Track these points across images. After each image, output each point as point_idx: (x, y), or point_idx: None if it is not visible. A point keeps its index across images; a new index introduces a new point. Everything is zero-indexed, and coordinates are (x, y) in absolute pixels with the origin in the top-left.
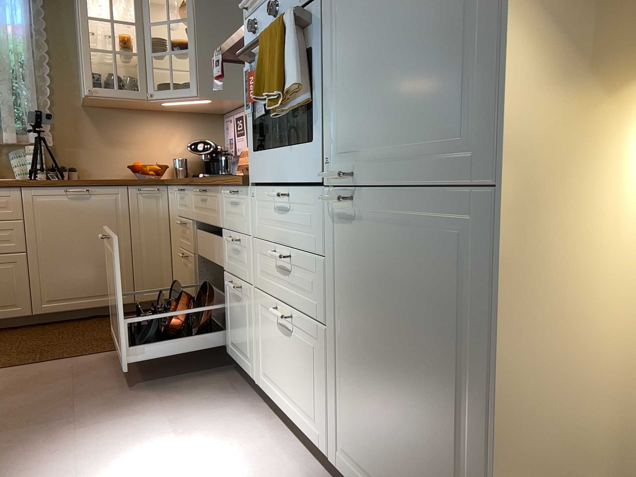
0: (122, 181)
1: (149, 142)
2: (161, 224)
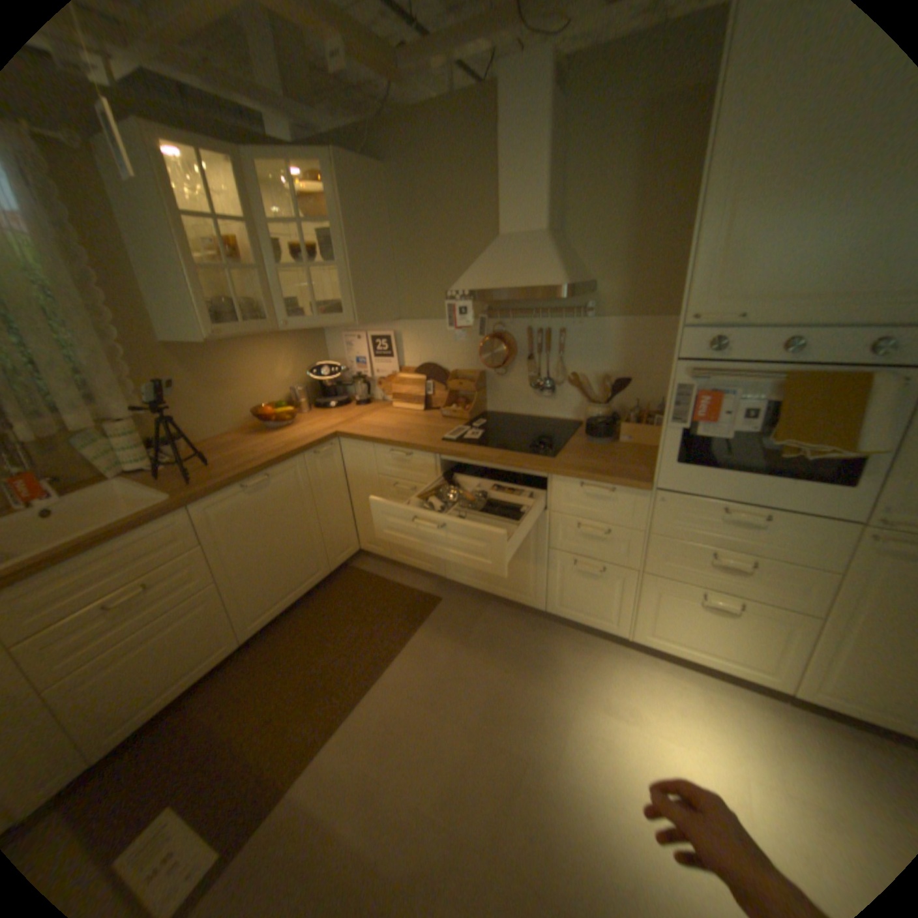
0: (299, 451)
1: (254, 375)
2: (339, 482)
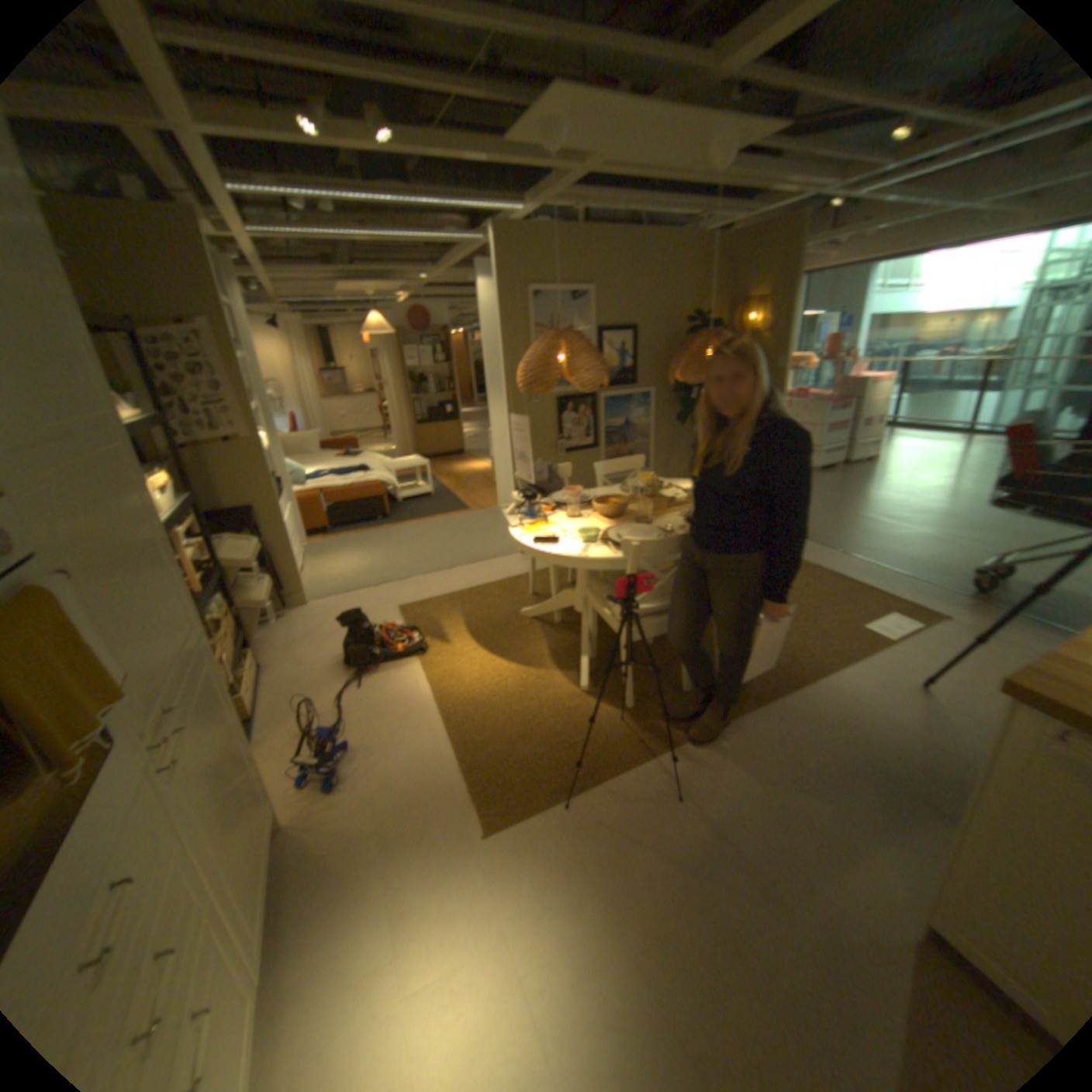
0: None
1: None
2: None
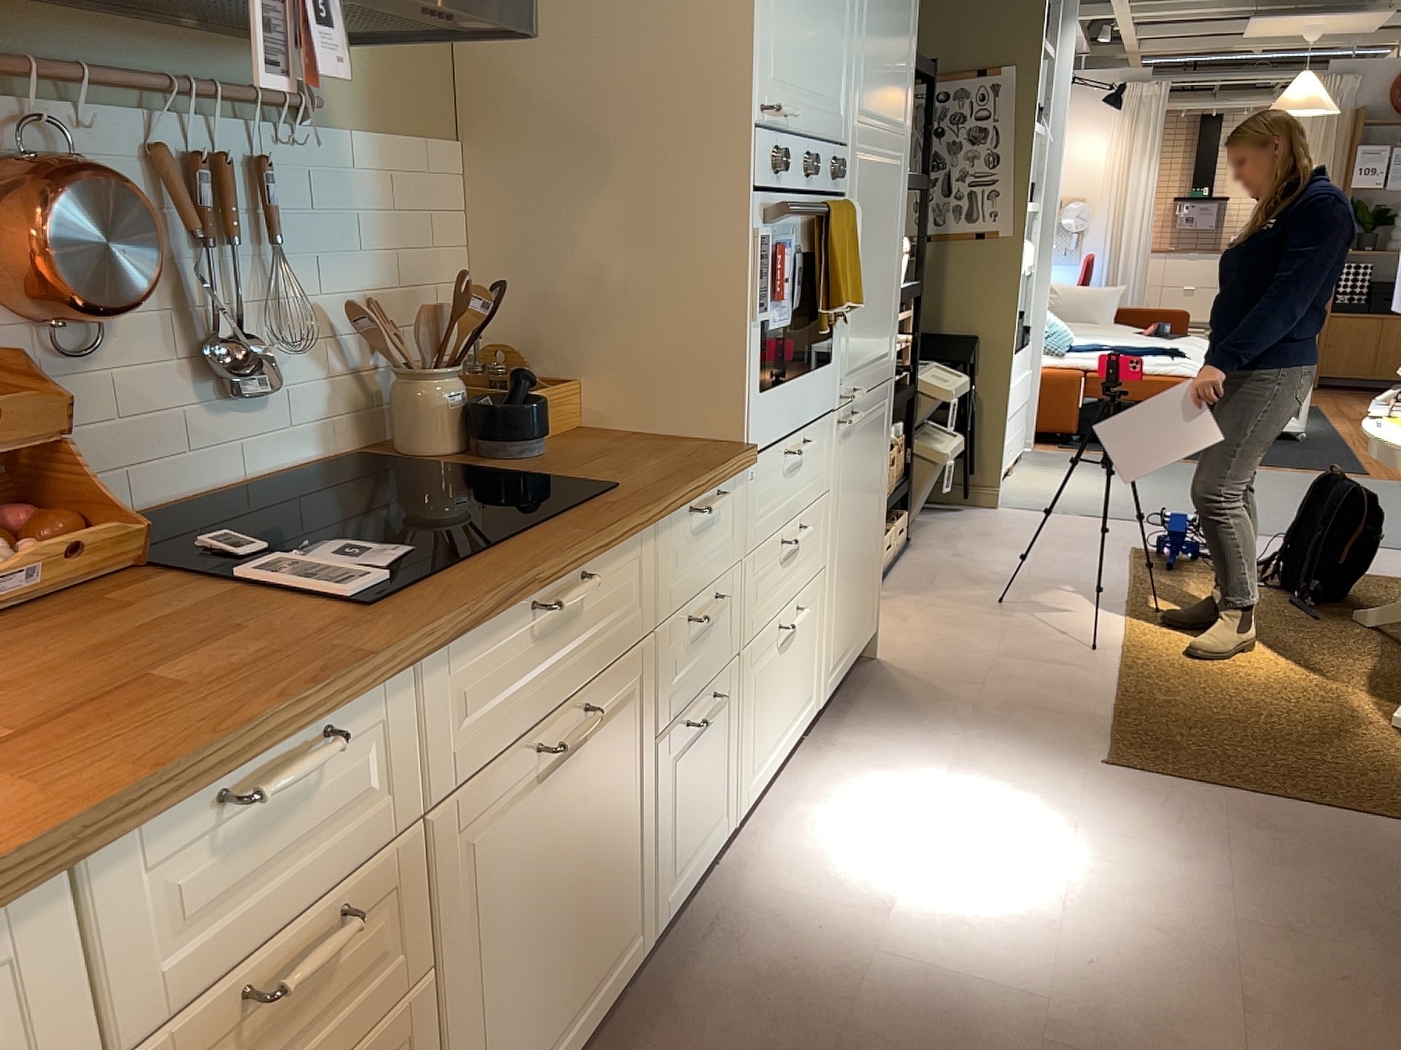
0: None
1: None
2: None
